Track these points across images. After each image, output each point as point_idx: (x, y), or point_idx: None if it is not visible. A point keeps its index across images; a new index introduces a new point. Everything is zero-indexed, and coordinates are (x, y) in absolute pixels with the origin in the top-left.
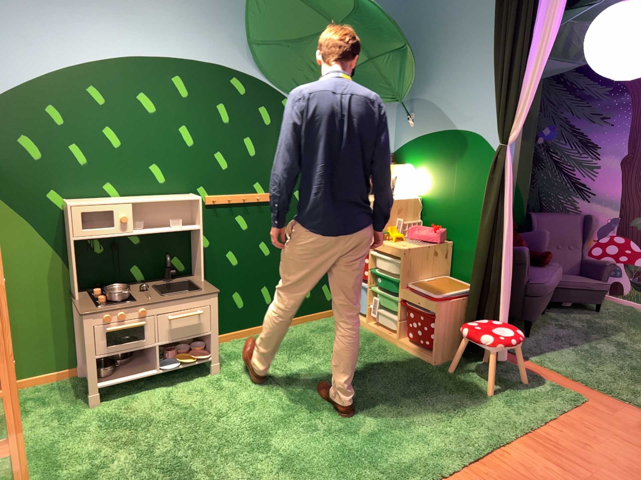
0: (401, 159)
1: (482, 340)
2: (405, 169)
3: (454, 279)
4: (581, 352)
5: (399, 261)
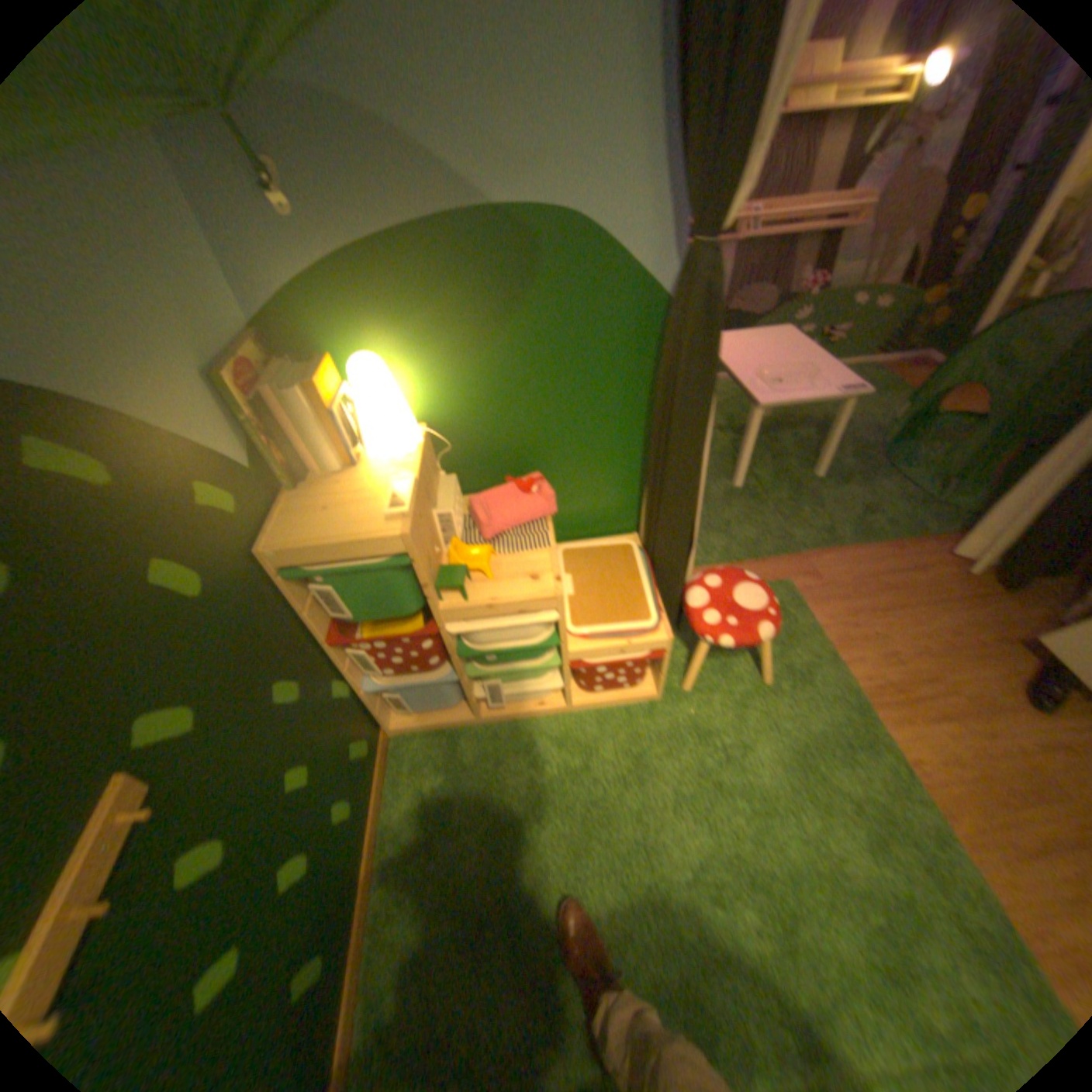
0: (292, 338)
1: (766, 640)
2: (367, 374)
3: (574, 545)
4: None
5: (546, 612)
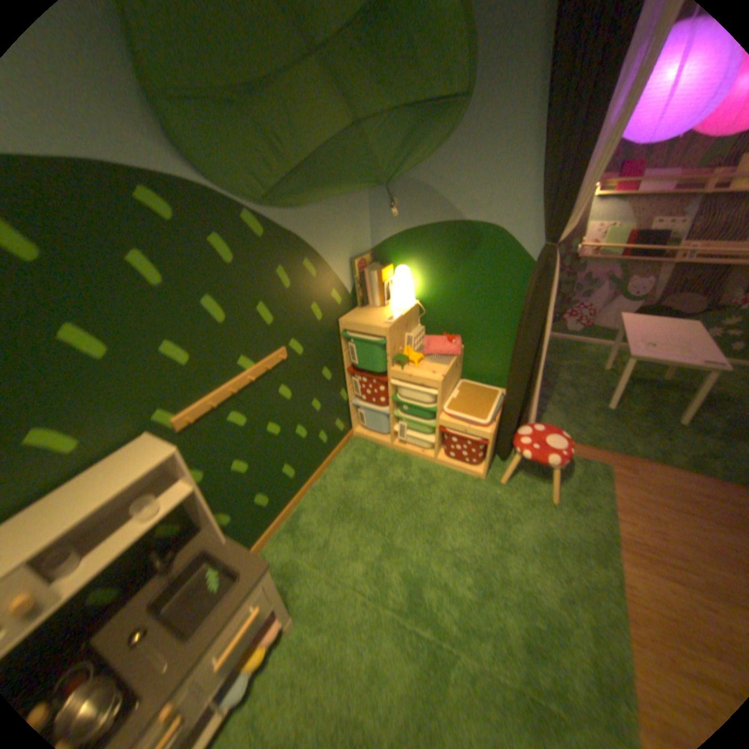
0: (382, 257)
1: (551, 463)
2: (400, 273)
3: (469, 382)
4: (559, 405)
5: (433, 390)
